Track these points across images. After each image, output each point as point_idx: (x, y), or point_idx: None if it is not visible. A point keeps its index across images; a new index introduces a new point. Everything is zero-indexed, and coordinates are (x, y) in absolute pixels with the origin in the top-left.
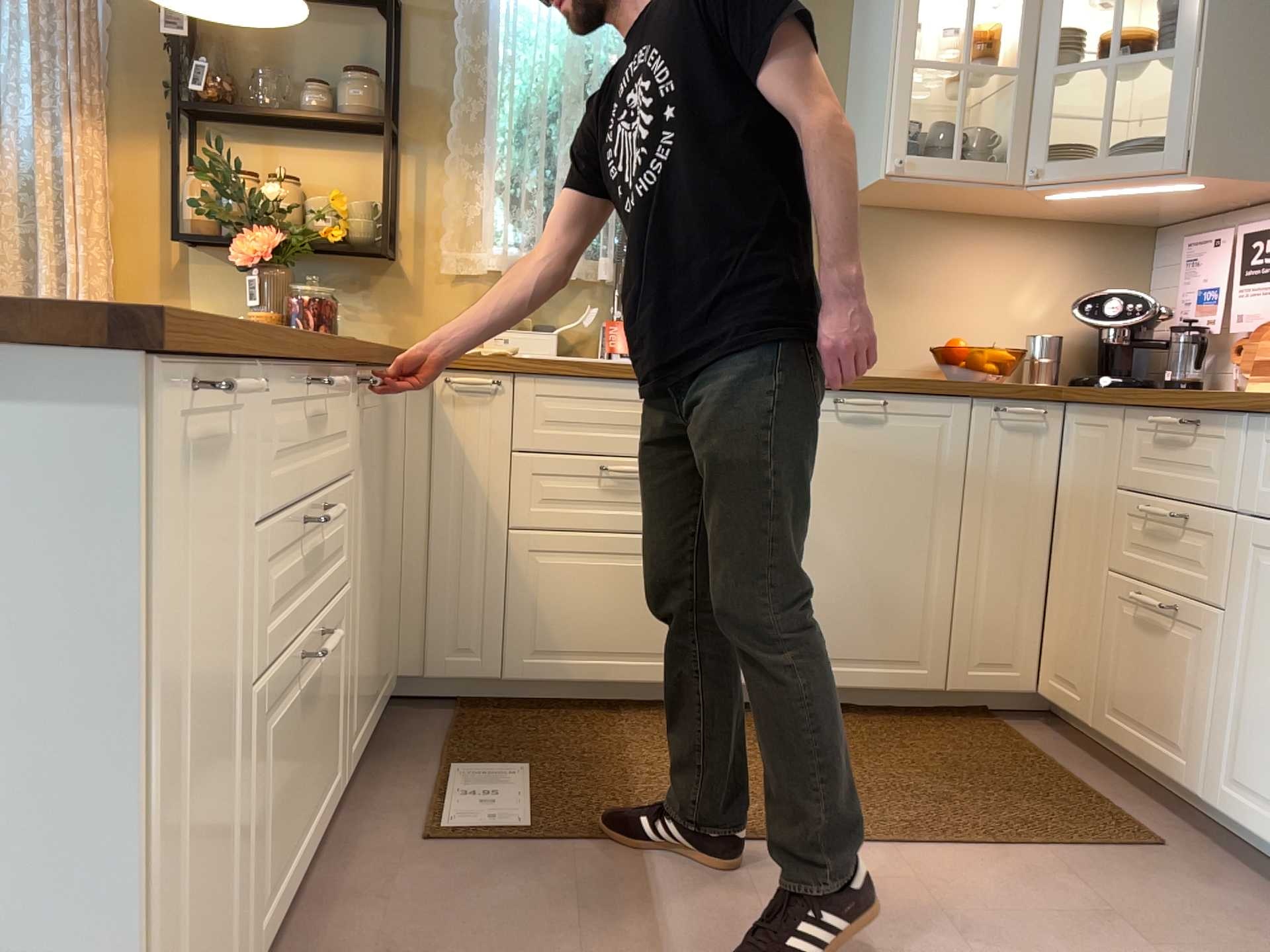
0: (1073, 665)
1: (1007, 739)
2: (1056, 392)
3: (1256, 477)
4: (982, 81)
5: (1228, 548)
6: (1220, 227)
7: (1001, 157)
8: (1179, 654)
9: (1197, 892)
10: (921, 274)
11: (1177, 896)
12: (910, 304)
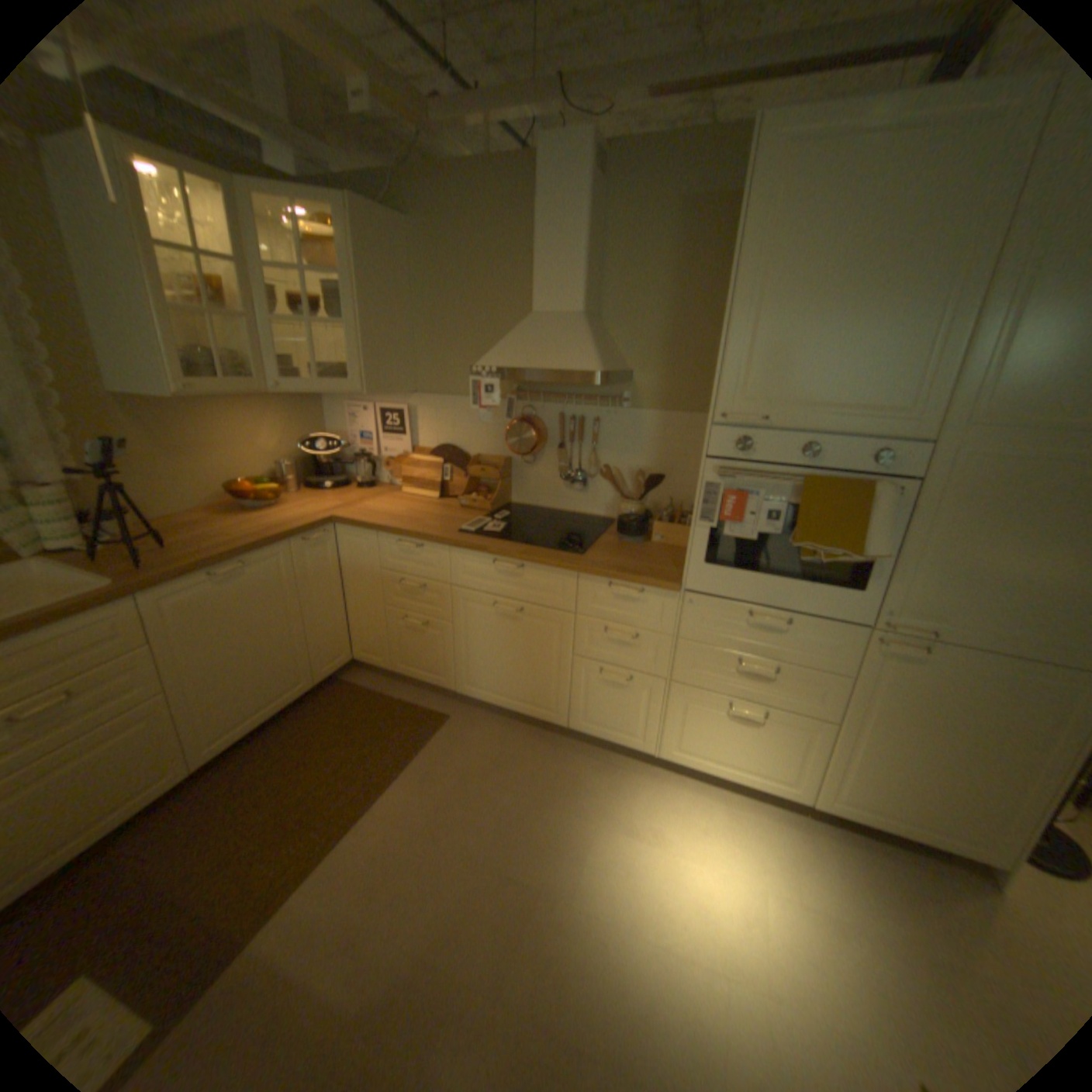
0: (372, 647)
1: (352, 693)
2: (329, 521)
3: (457, 571)
4: (207, 309)
5: (448, 599)
6: (359, 397)
7: (246, 374)
8: (432, 640)
9: (472, 734)
10: (191, 437)
11: (469, 742)
12: (190, 459)
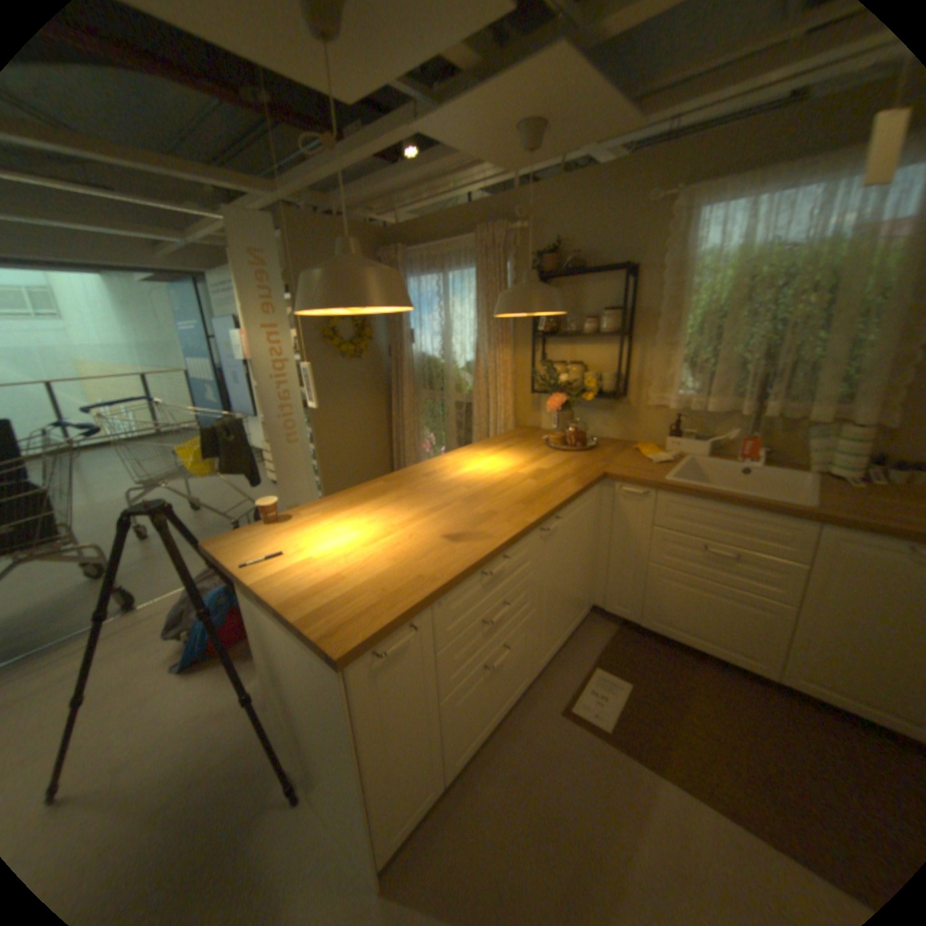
0: None
1: None
2: None
3: None
4: None
5: None
6: None
7: None
8: None
9: None
10: None
11: None
12: None
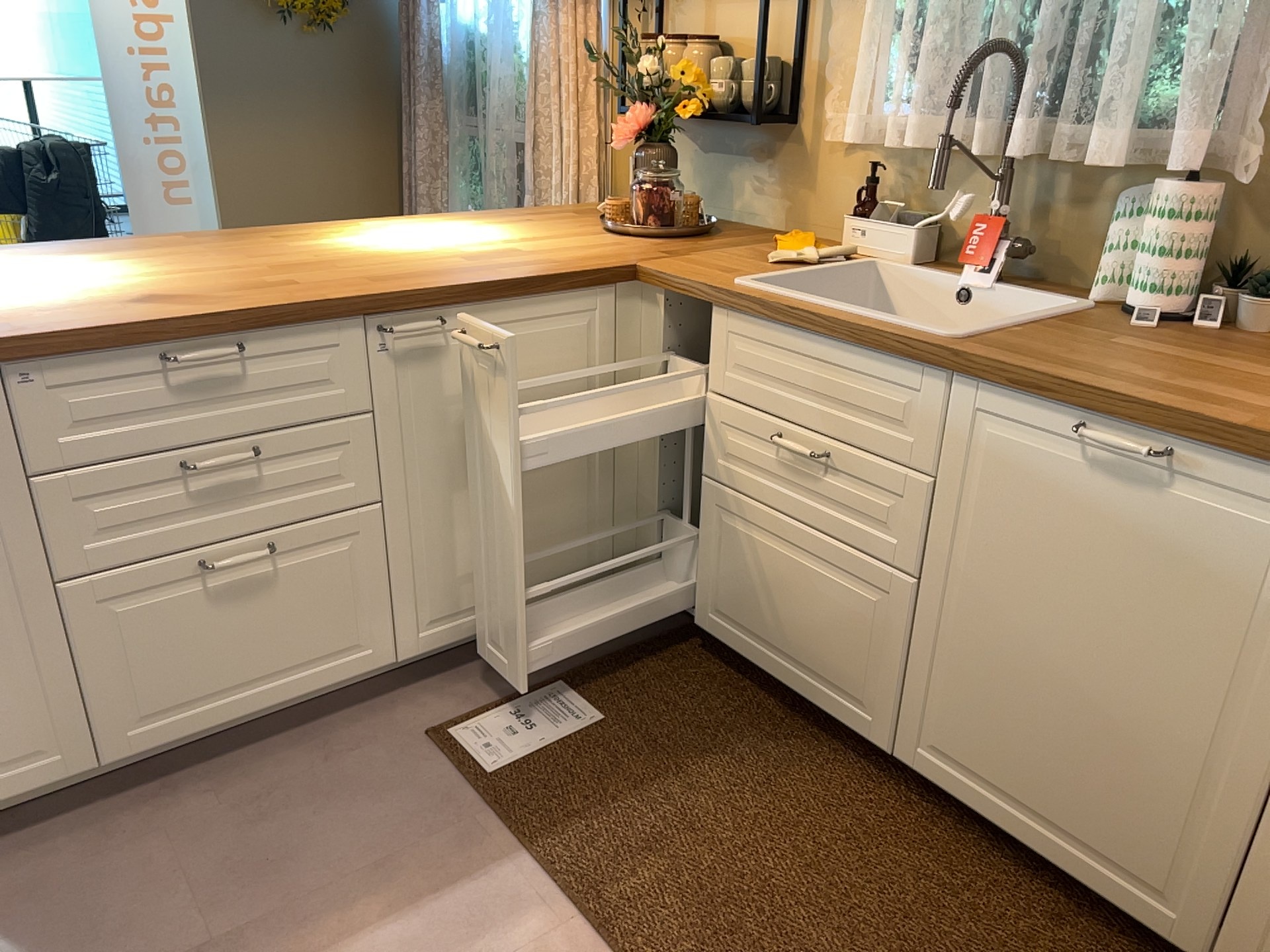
0: None
1: None
2: None
3: None
4: None
5: None
6: None
7: None
8: None
9: None
10: None
11: None
12: None
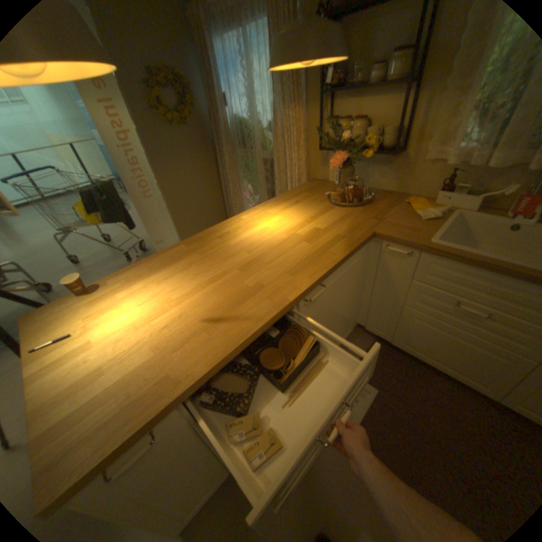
0: None
1: None
2: None
3: None
4: None
5: None
6: None
7: None
8: None
9: None
10: None
11: None
12: None
